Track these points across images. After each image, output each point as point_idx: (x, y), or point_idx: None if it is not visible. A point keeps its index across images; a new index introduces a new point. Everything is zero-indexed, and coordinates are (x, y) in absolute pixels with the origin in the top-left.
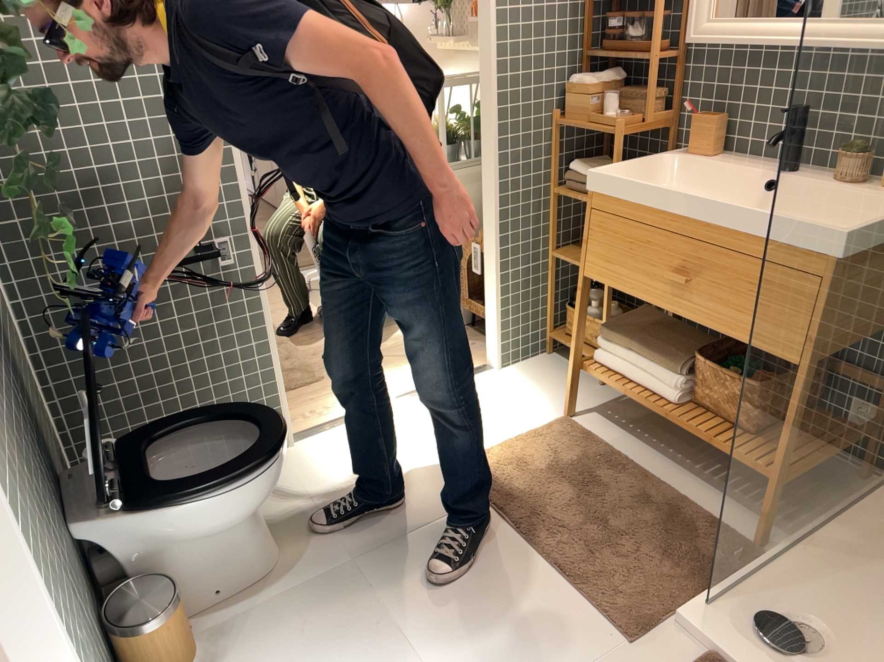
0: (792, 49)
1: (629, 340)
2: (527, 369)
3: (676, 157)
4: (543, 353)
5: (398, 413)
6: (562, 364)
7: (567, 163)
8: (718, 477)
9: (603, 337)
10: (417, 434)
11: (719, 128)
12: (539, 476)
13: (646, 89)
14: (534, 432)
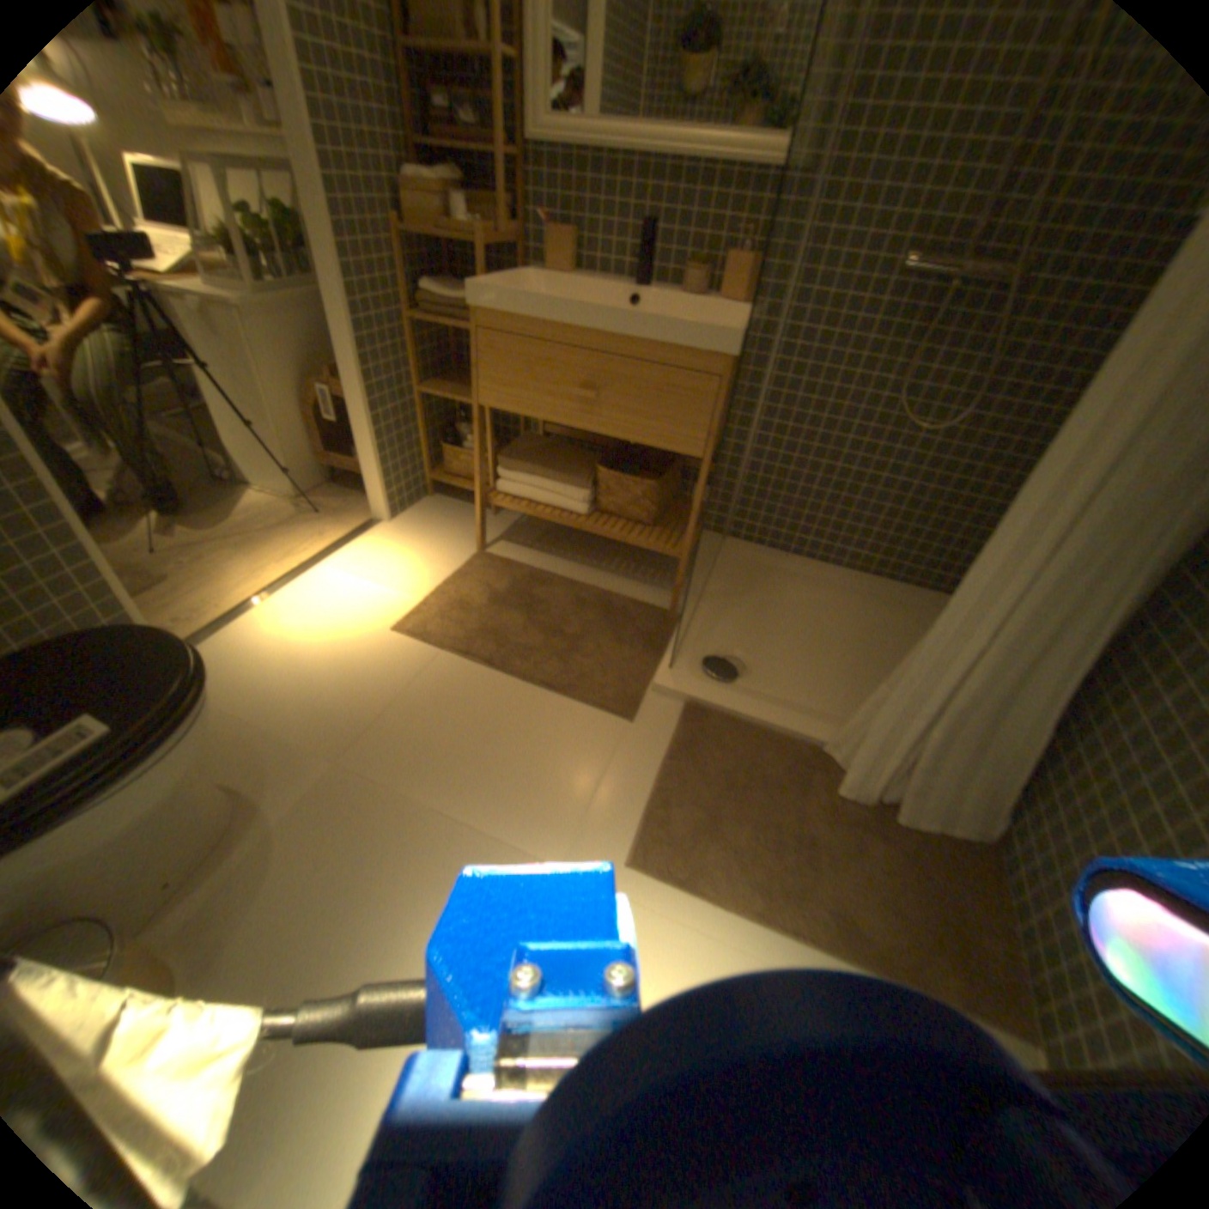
0: (649, 143)
1: (522, 464)
2: (416, 513)
3: (536, 270)
4: (426, 495)
5: (295, 588)
6: (448, 502)
7: (413, 280)
8: (618, 567)
9: (497, 466)
10: (330, 604)
11: (567, 240)
12: (481, 609)
13: (484, 192)
14: (455, 571)
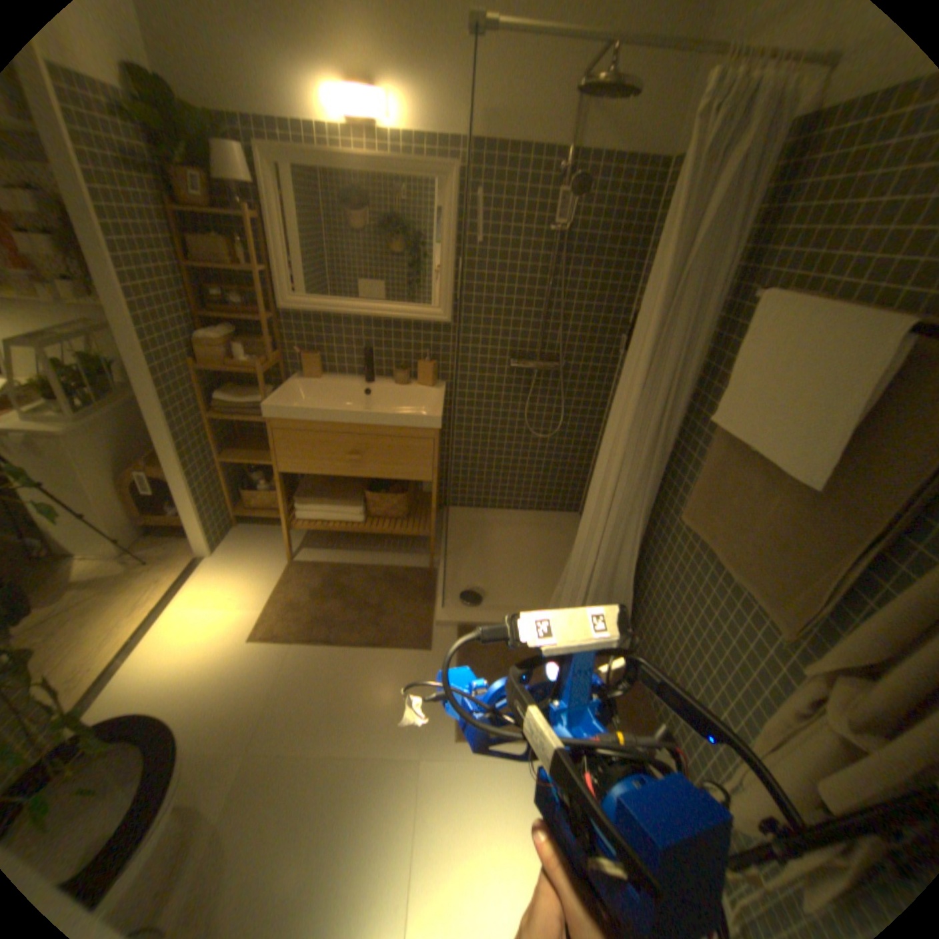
0: (361, 318)
1: (309, 497)
2: (227, 545)
3: (297, 380)
4: (229, 528)
5: (154, 636)
6: (249, 530)
7: (203, 394)
8: (388, 545)
9: (292, 503)
10: (190, 640)
11: (311, 358)
12: (308, 606)
13: (247, 334)
14: (278, 583)
